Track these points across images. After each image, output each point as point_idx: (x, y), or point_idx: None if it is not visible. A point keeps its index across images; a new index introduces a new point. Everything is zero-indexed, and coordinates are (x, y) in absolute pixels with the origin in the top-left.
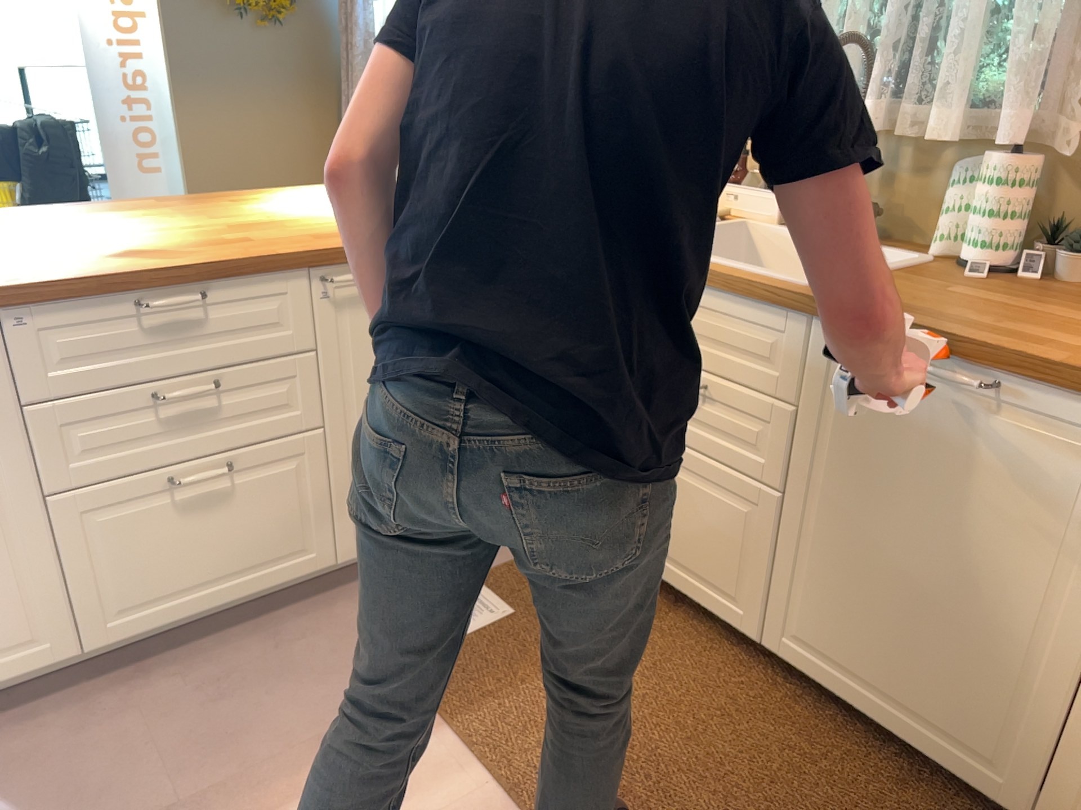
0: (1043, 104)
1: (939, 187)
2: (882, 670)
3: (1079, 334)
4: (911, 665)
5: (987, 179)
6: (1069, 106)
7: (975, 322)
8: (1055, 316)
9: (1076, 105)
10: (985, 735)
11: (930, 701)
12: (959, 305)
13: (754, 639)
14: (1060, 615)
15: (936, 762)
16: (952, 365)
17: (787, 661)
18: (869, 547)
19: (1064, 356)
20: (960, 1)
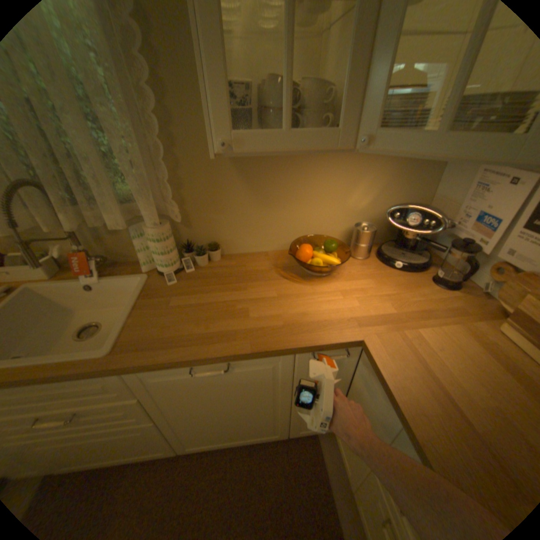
0: (157, 199)
1: (127, 237)
2: (228, 438)
3: (237, 313)
4: (237, 433)
5: (152, 238)
6: (167, 195)
7: (199, 333)
8: (219, 300)
9: (171, 196)
10: (268, 433)
11: (248, 436)
12: (183, 318)
13: (173, 455)
14: (279, 403)
15: (257, 443)
16: (205, 365)
17: (191, 452)
18: (204, 419)
19: (247, 342)
20: (79, 147)
